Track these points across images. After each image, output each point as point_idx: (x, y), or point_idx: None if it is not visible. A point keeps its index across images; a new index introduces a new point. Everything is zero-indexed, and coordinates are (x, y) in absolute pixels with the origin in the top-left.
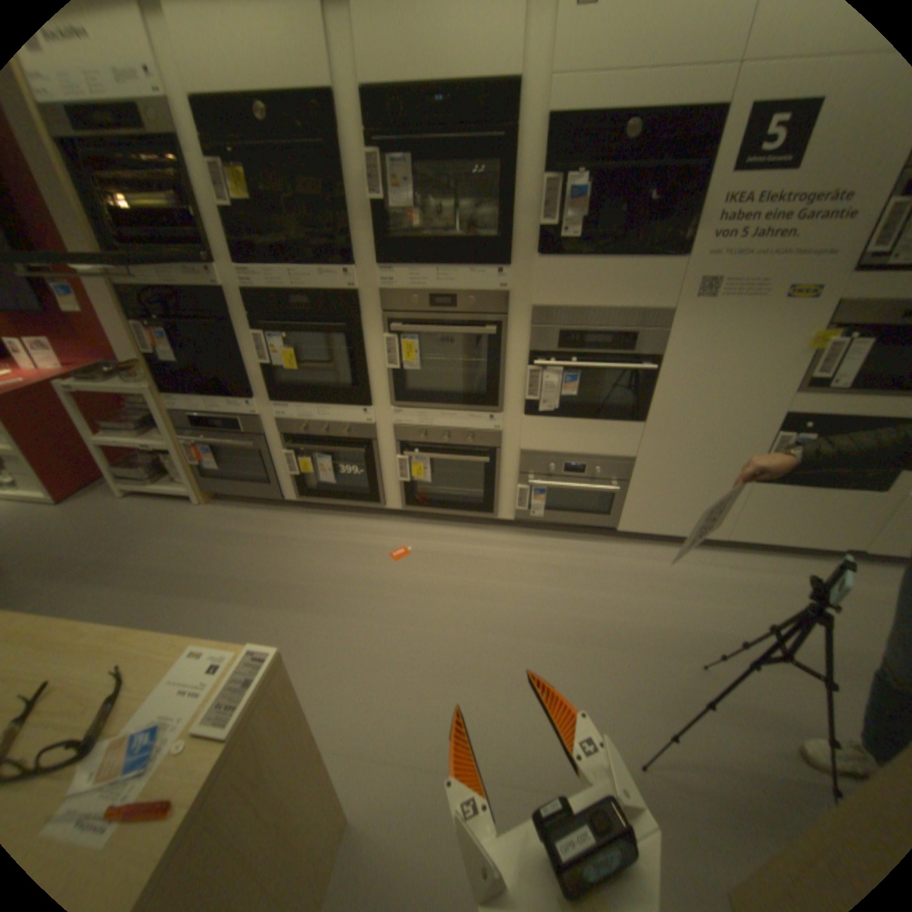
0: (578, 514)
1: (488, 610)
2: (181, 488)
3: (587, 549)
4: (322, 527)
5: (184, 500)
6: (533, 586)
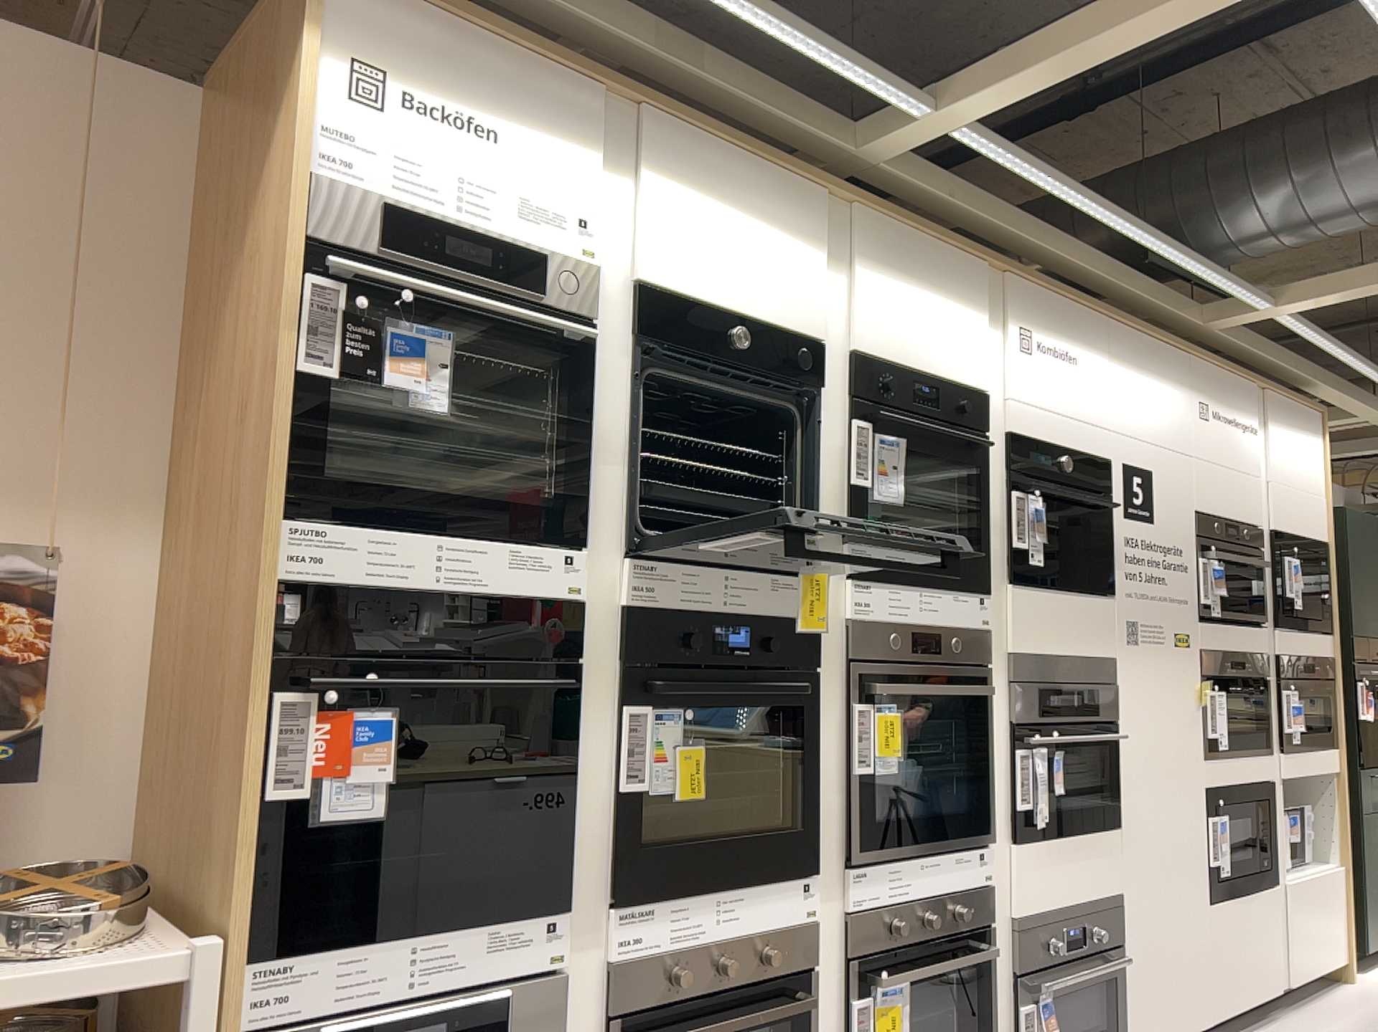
0: None
1: None
2: None
3: None
4: None
5: None
6: None
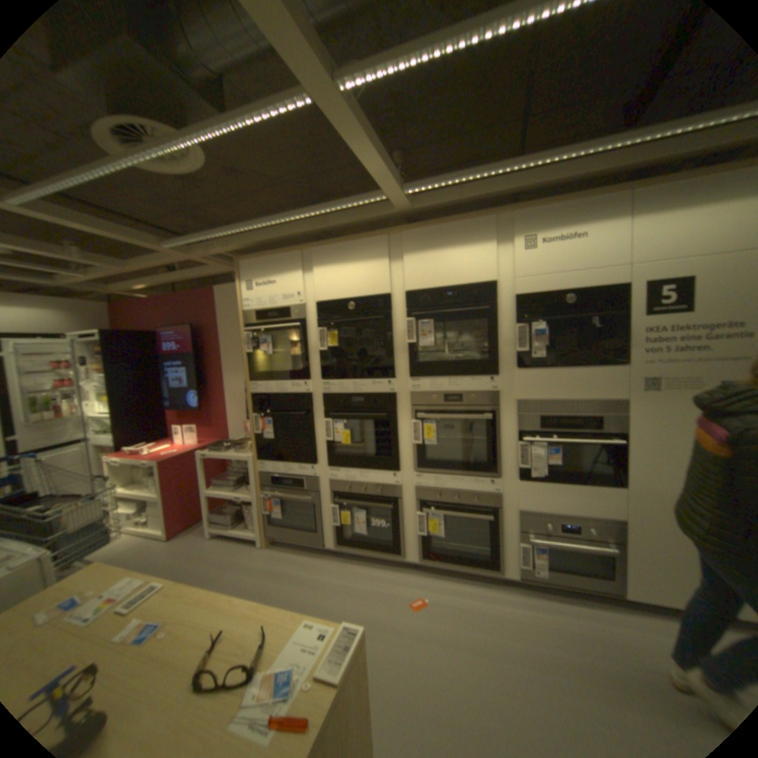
0: (583, 580)
1: (507, 672)
2: (250, 533)
3: (599, 618)
4: (352, 575)
5: (249, 544)
6: (549, 651)
